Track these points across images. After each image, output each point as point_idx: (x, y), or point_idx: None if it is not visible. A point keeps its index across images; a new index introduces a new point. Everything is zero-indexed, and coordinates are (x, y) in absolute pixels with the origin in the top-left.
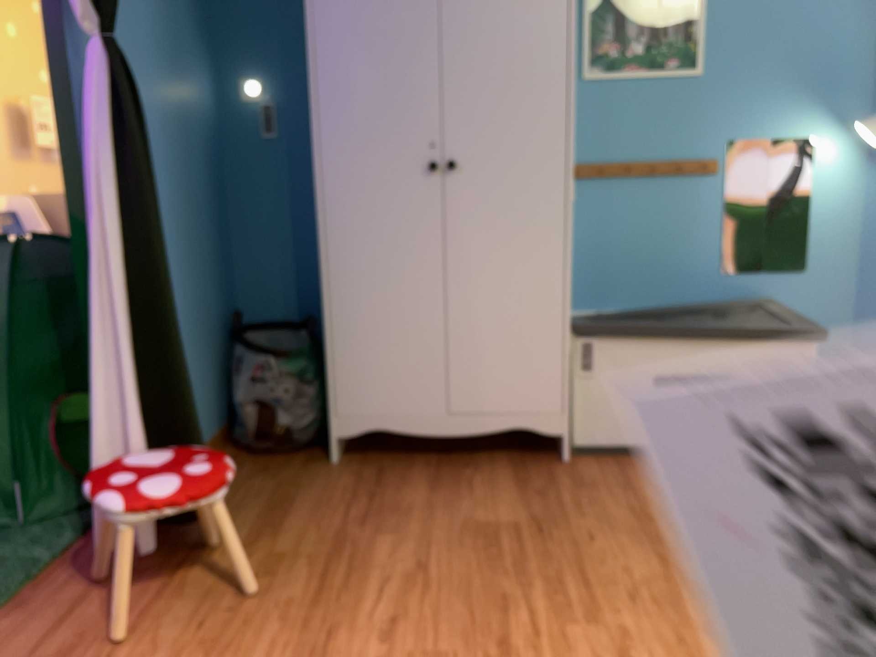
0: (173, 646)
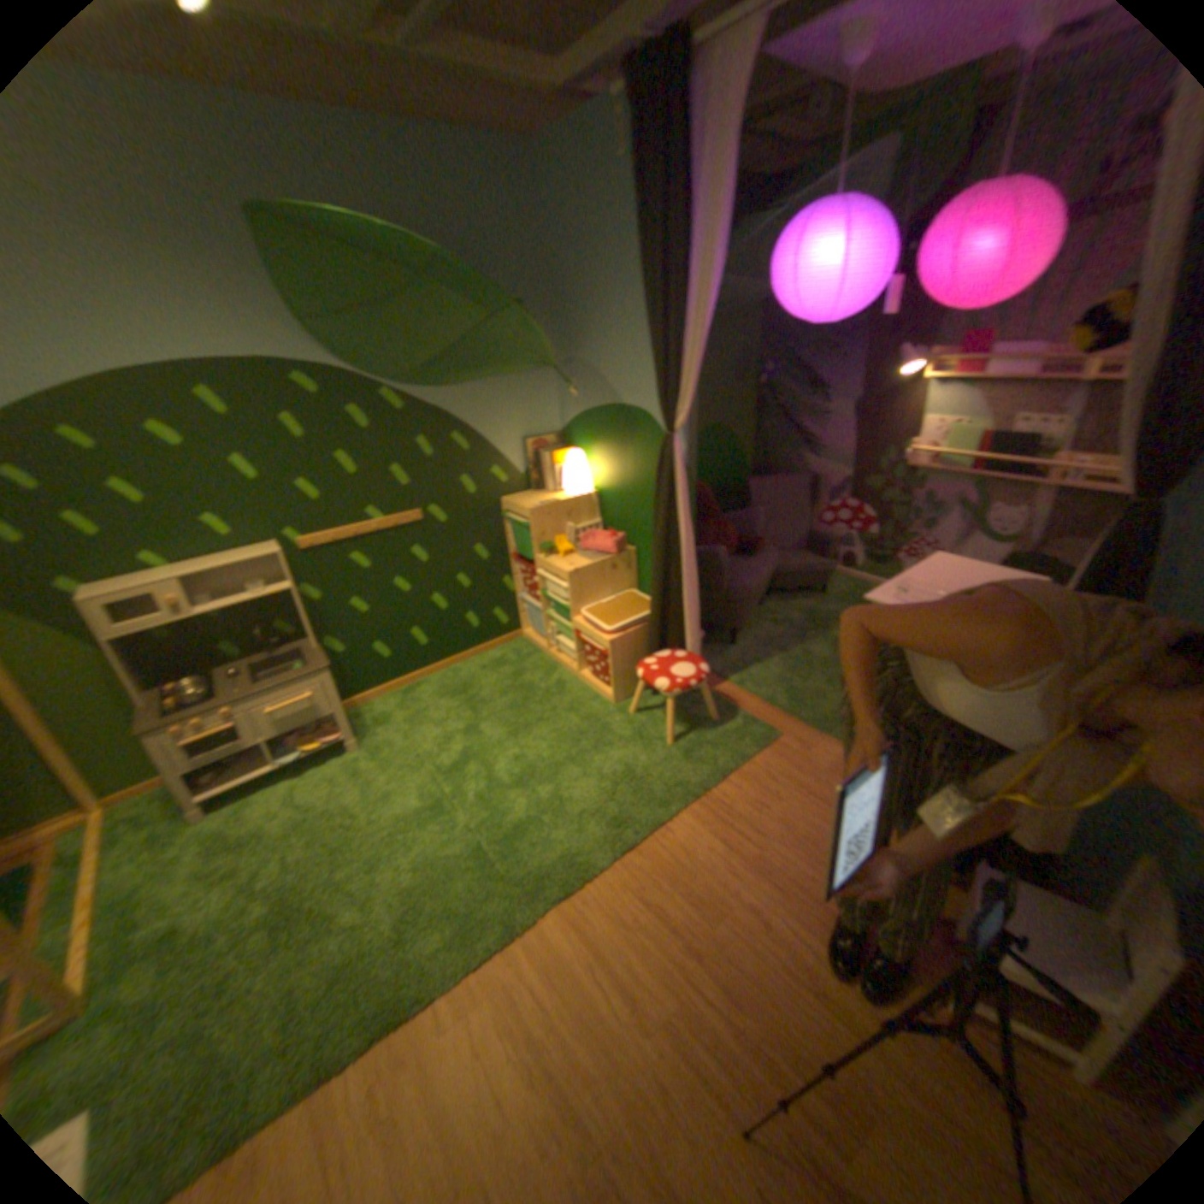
0: (820, 835)
